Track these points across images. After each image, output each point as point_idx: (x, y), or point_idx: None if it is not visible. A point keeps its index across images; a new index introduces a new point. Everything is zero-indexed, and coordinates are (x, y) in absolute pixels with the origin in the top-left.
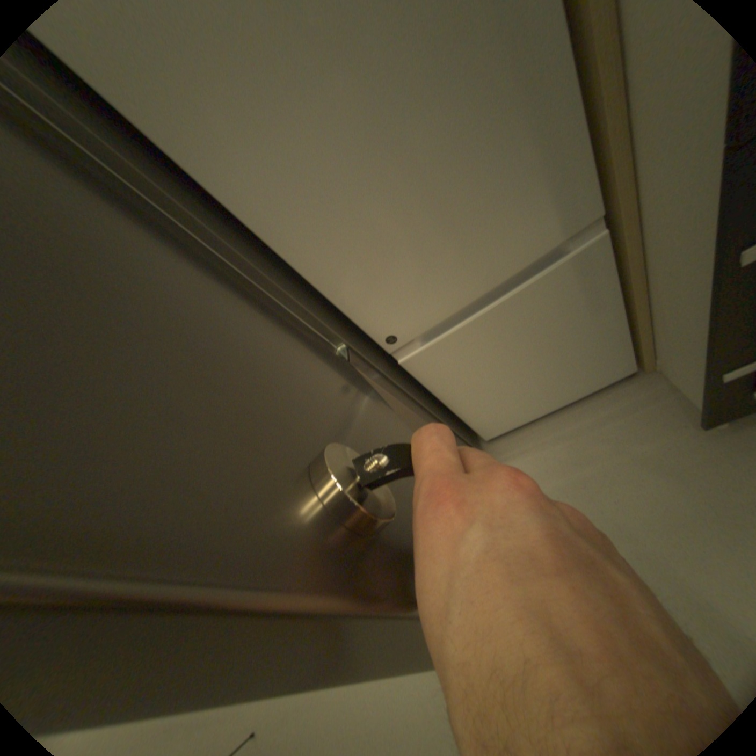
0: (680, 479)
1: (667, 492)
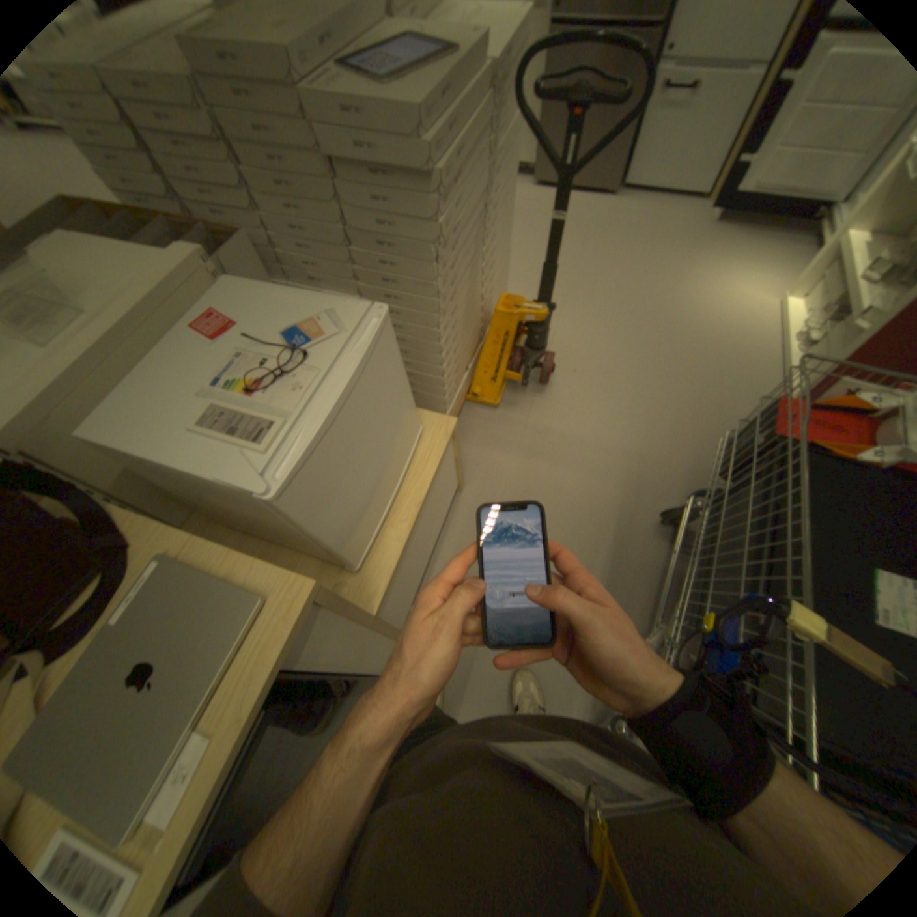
0: (688, 227)
1: (680, 227)
